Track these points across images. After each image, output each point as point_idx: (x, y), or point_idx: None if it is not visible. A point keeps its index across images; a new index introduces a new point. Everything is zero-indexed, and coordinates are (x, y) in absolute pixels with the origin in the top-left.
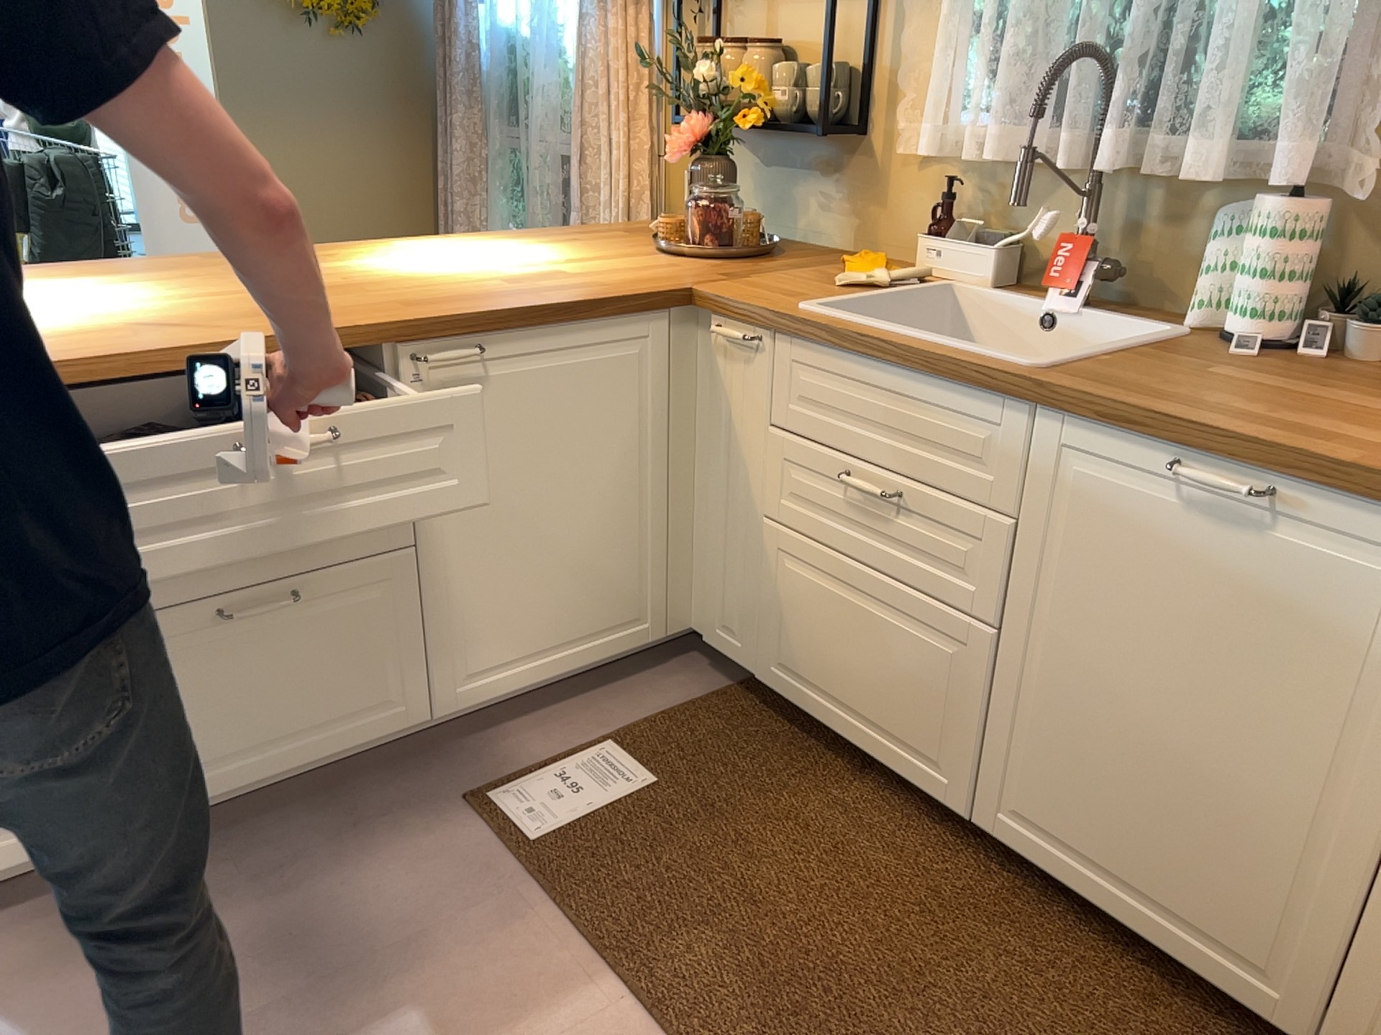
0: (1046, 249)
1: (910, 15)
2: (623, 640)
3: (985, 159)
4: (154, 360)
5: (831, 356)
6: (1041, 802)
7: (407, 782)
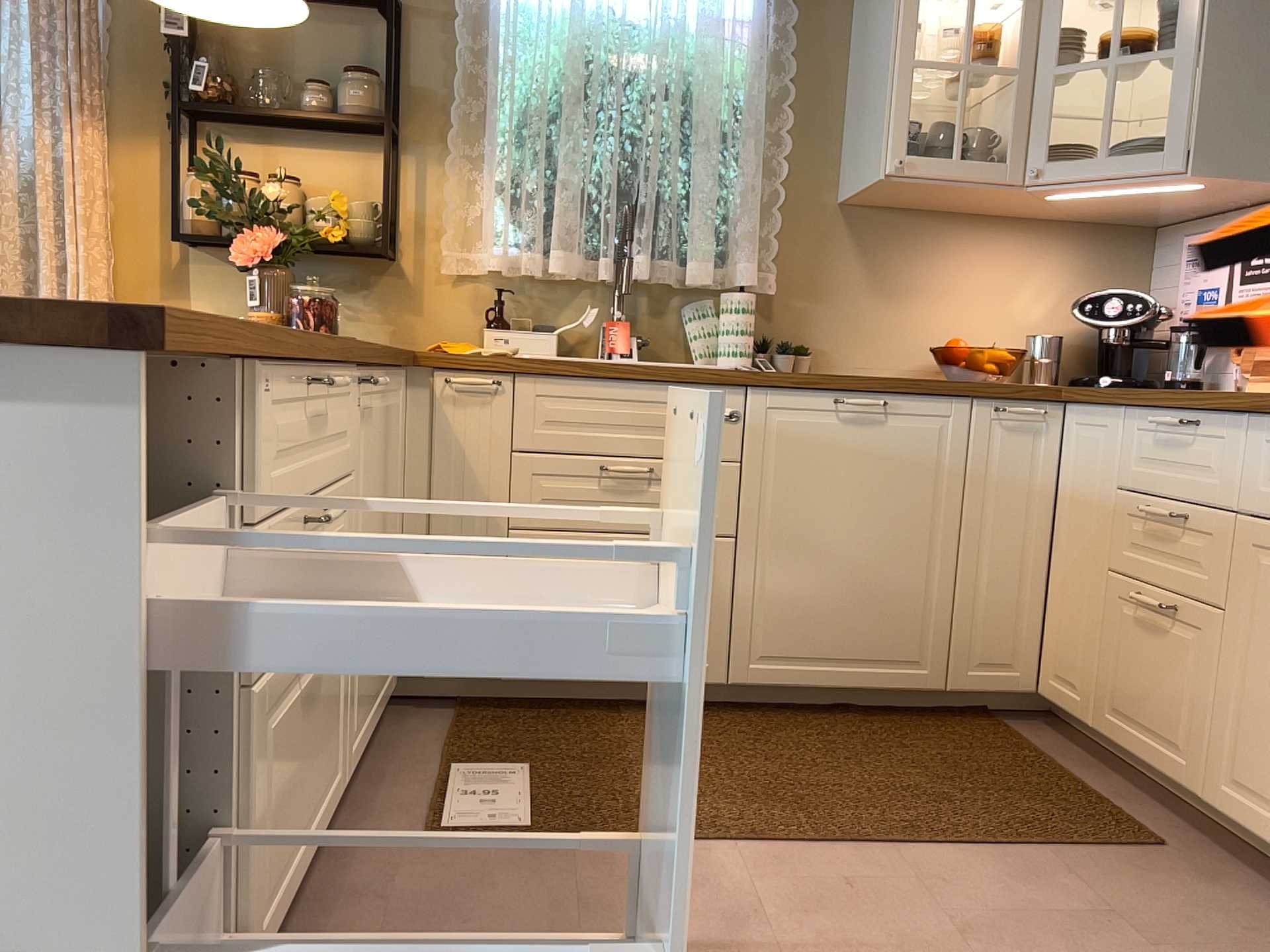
0: (575, 334)
1: (452, 173)
2: (387, 690)
3: (536, 273)
4: (300, 347)
5: (576, 384)
6: (781, 640)
7: (352, 863)
